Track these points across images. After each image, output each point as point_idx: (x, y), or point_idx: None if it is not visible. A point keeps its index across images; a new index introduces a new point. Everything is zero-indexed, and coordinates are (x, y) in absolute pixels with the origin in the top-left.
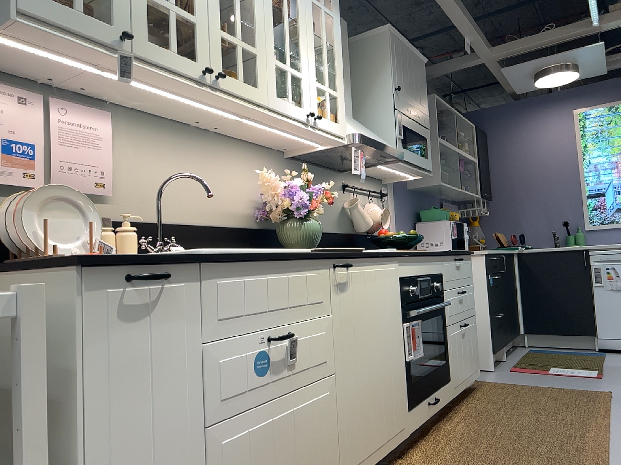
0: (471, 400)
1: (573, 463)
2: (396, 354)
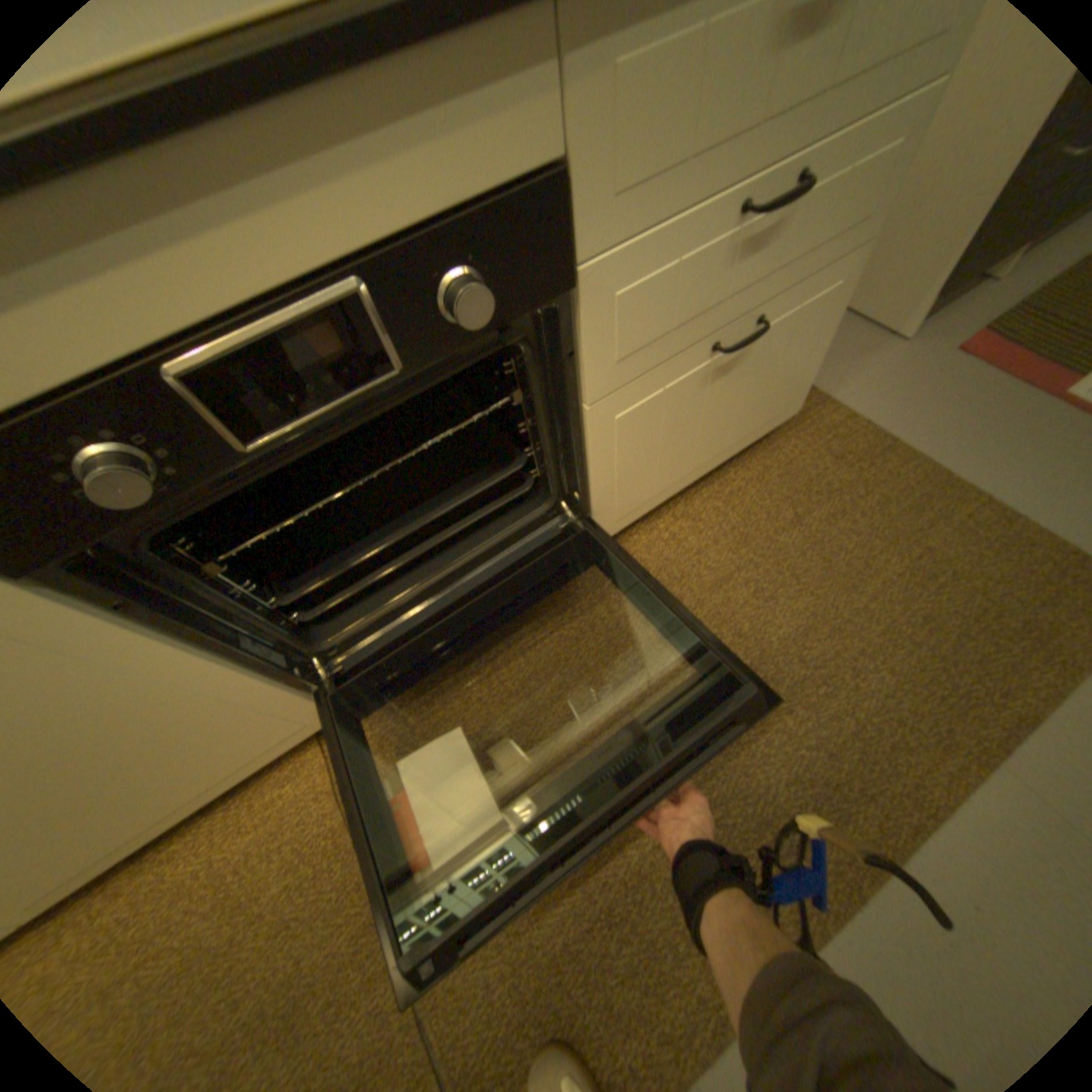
0: (696, 503)
1: (633, 983)
2: (107, 706)
